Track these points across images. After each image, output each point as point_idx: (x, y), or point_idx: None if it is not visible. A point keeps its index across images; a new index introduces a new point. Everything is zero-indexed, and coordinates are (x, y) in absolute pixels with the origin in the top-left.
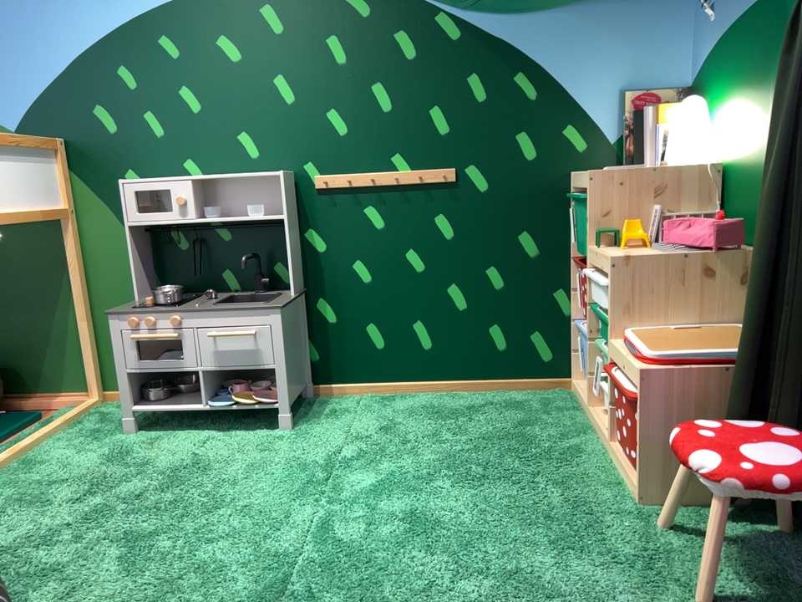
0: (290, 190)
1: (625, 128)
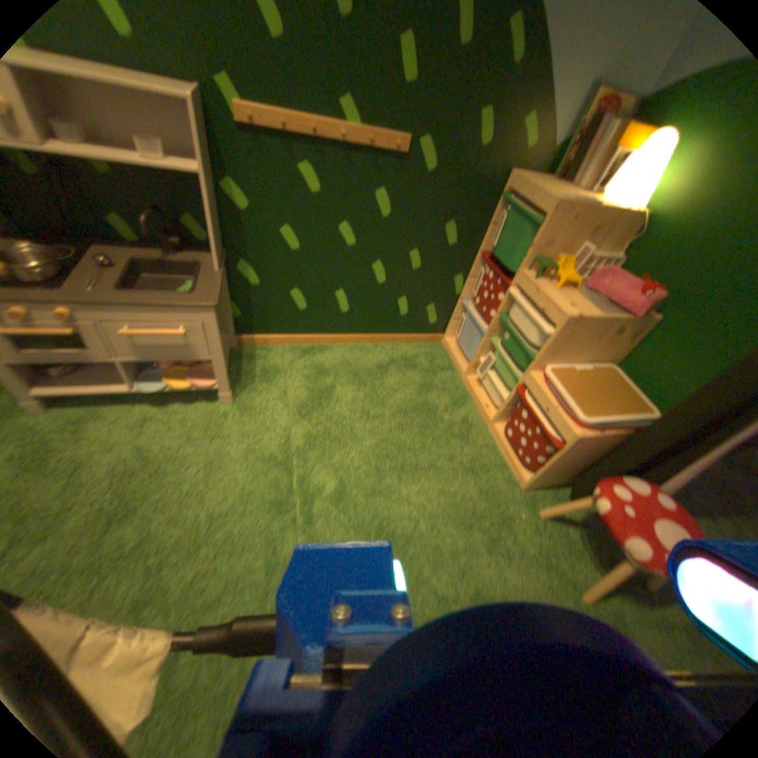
0: (199, 116)
1: (577, 131)
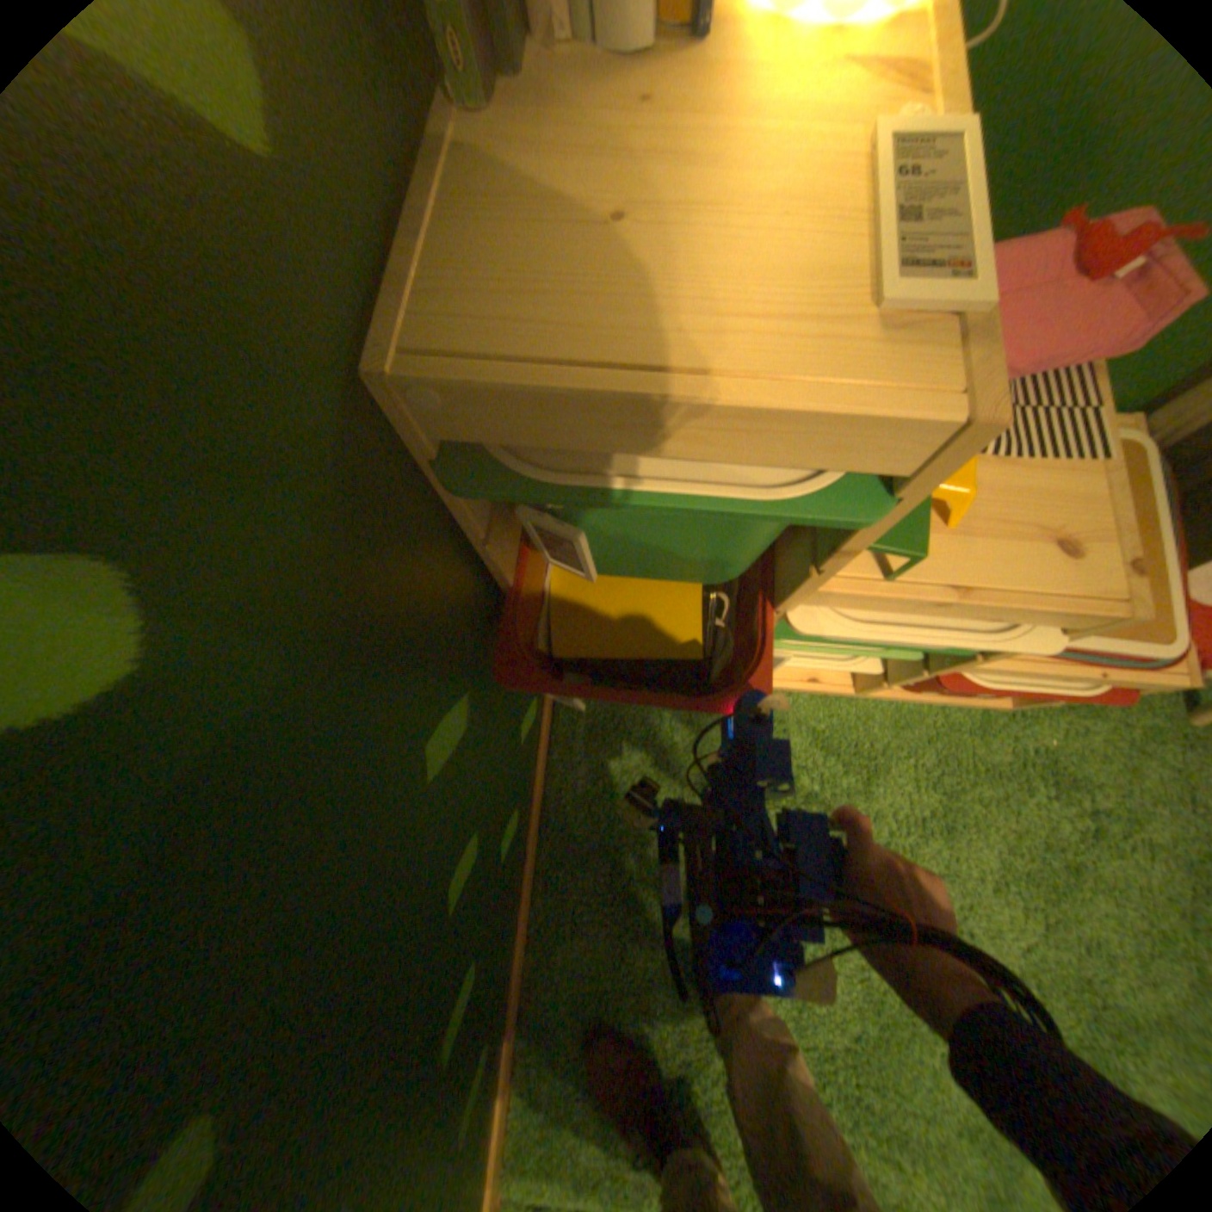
0: None
1: None
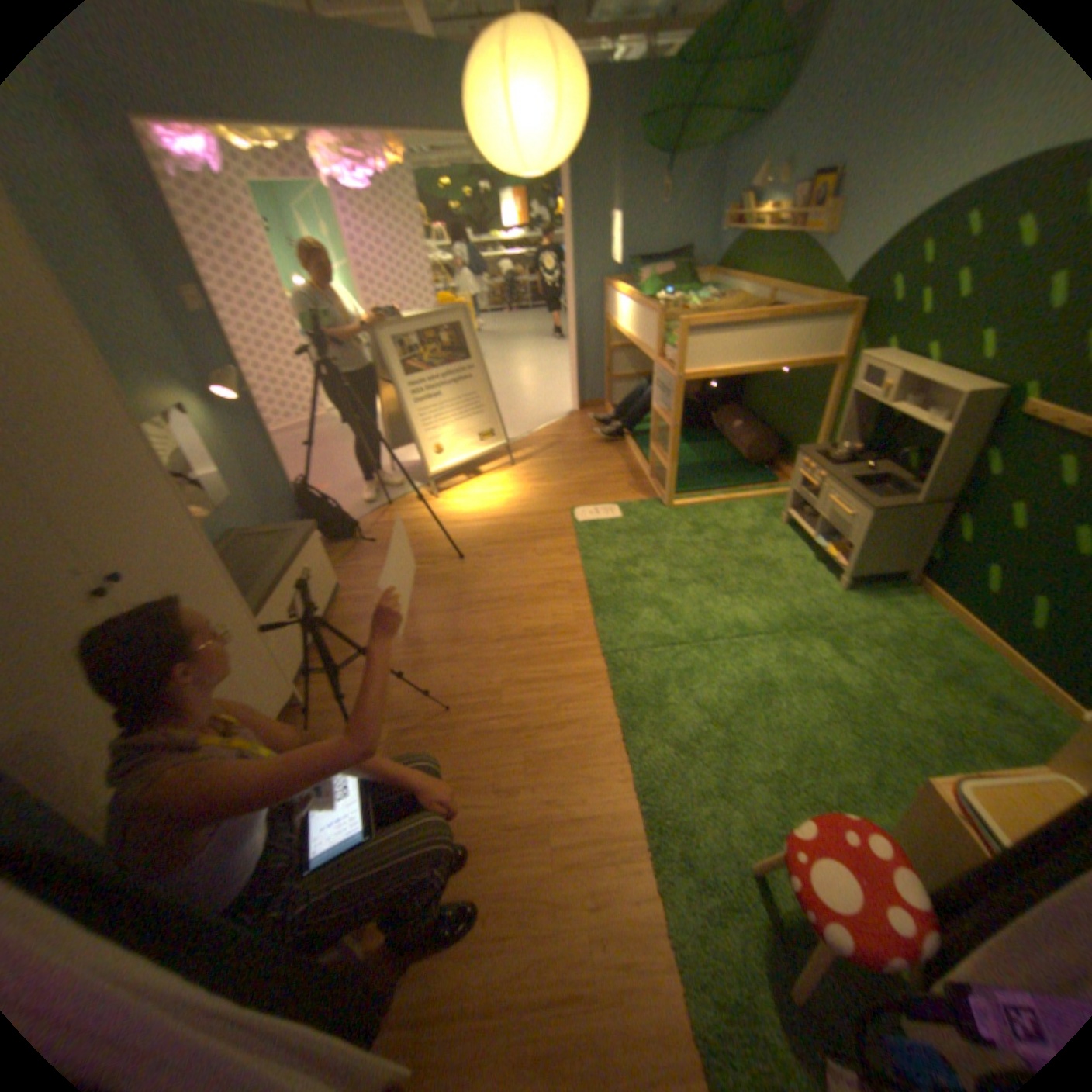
0: (984, 409)
1: None
